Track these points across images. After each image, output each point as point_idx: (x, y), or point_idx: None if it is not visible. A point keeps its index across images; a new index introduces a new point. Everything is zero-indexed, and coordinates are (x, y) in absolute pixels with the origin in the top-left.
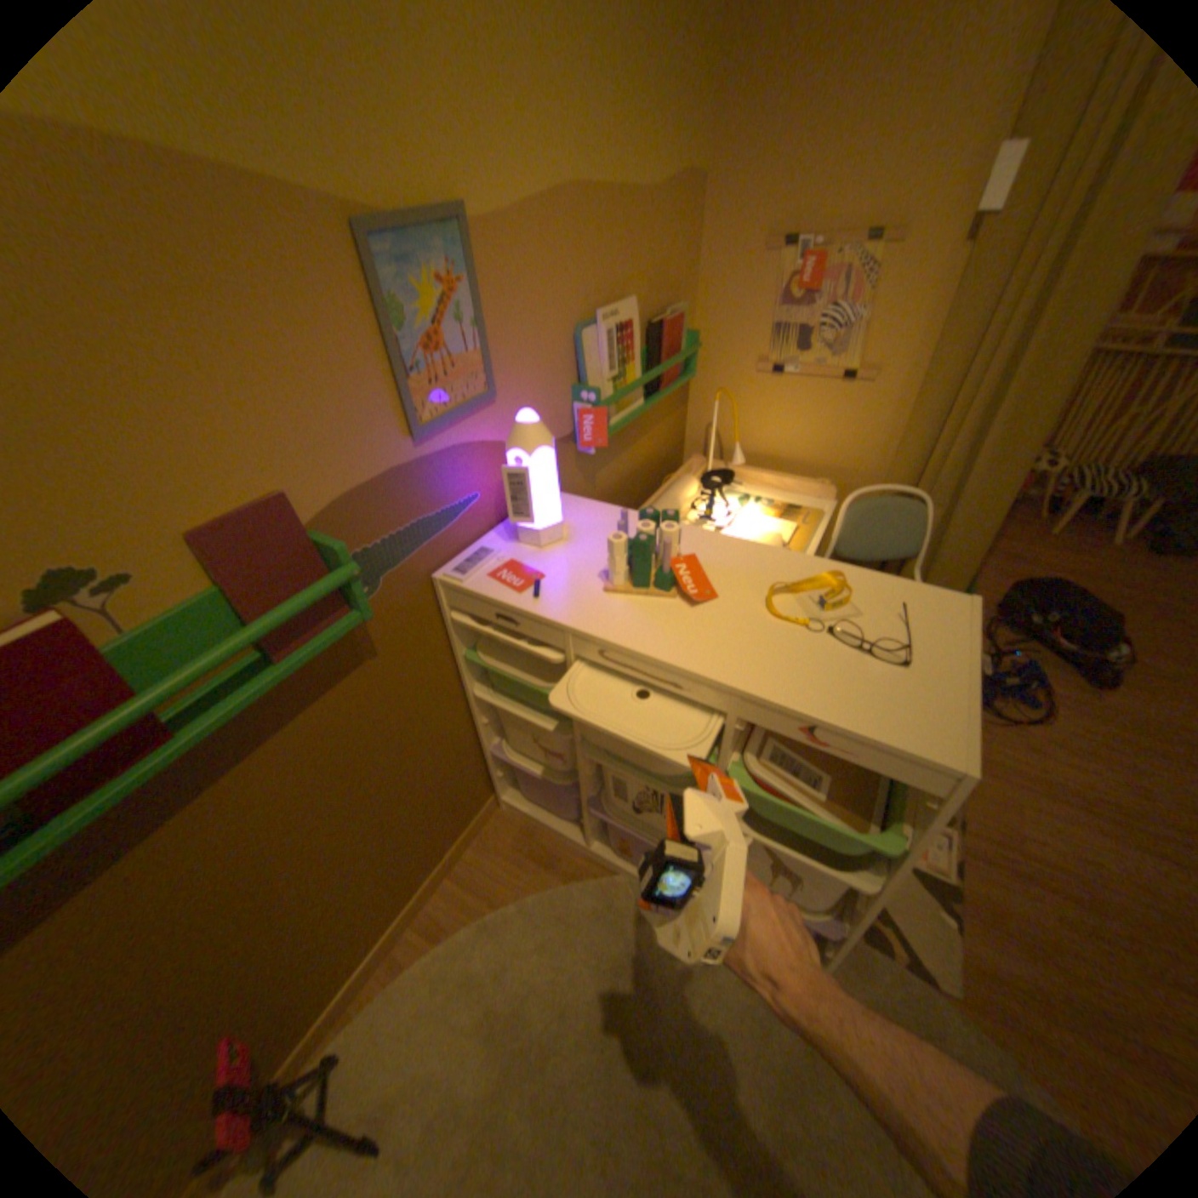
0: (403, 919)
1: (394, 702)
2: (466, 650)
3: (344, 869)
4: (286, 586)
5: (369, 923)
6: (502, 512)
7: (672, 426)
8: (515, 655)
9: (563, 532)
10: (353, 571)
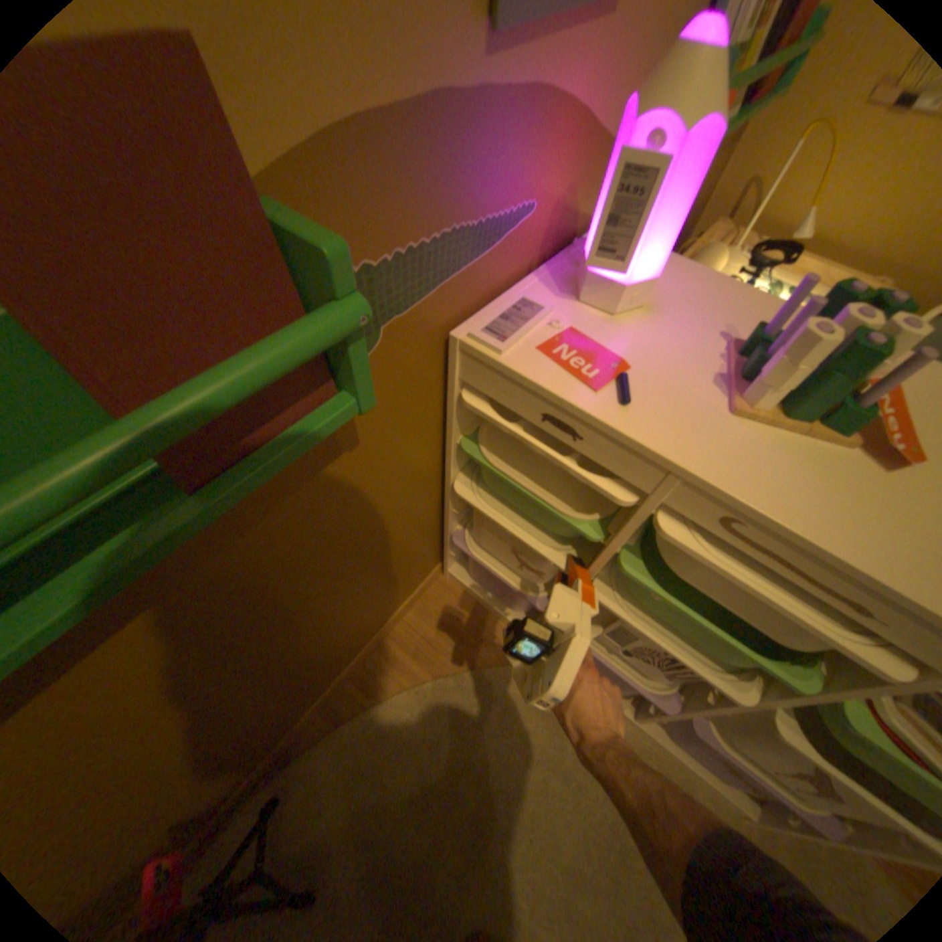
0: (345, 677)
1: (370, 499)
2: (463, 438)
3: (293, 663)
4: (207, 327)
5: (313, 689)
6: (549, 245)
7: (715, 172)
8: (529, 458)
9: (650, 295)
10: (361, 314)
